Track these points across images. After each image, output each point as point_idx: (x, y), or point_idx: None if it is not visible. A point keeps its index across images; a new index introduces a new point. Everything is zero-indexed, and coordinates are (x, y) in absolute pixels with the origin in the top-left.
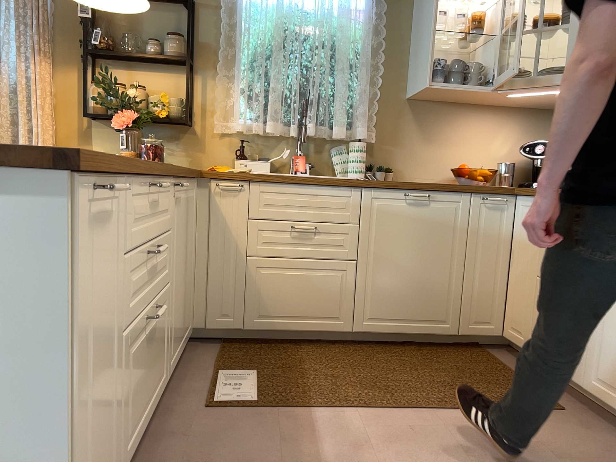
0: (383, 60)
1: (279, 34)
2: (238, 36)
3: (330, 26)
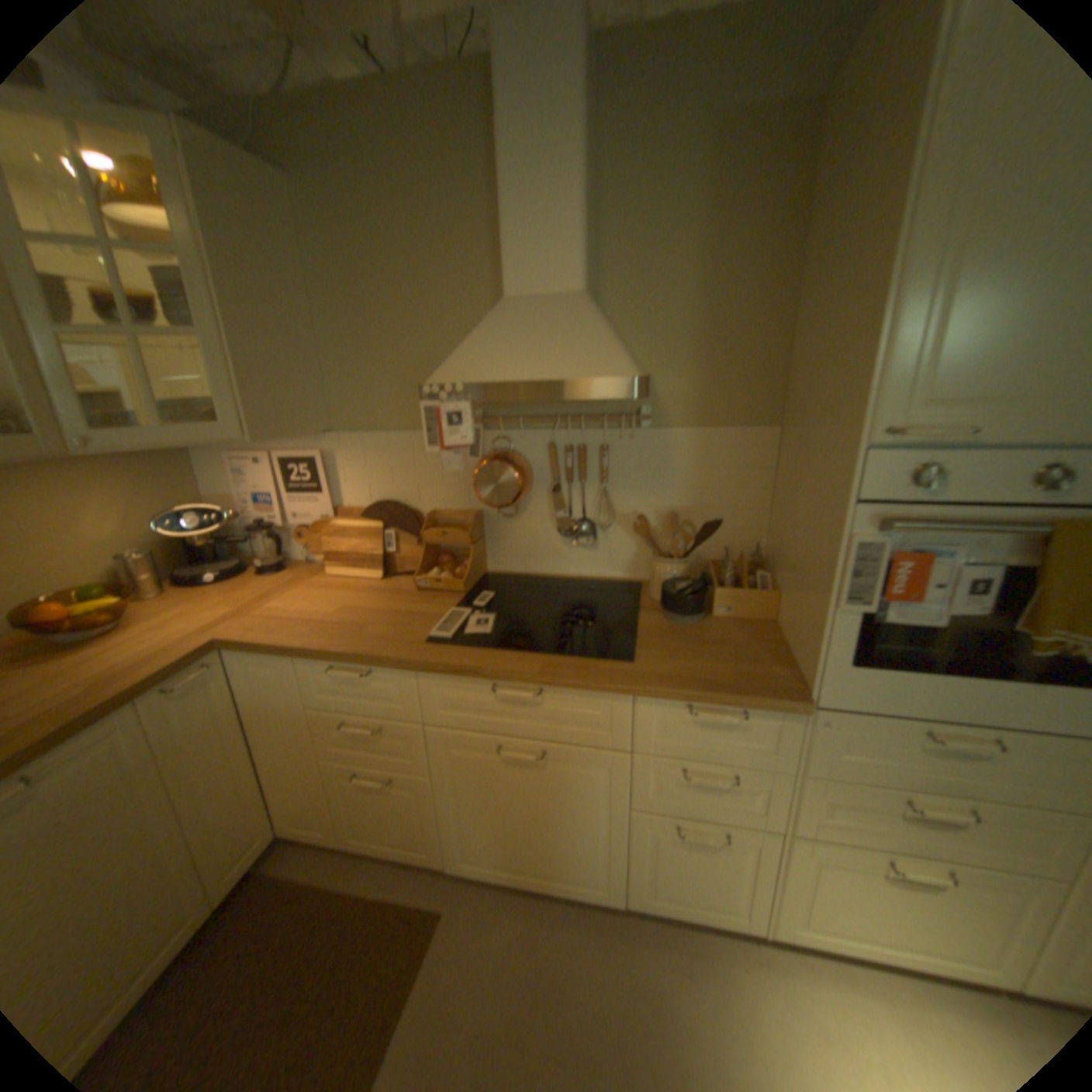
0: None
1: None
2: None
3: None
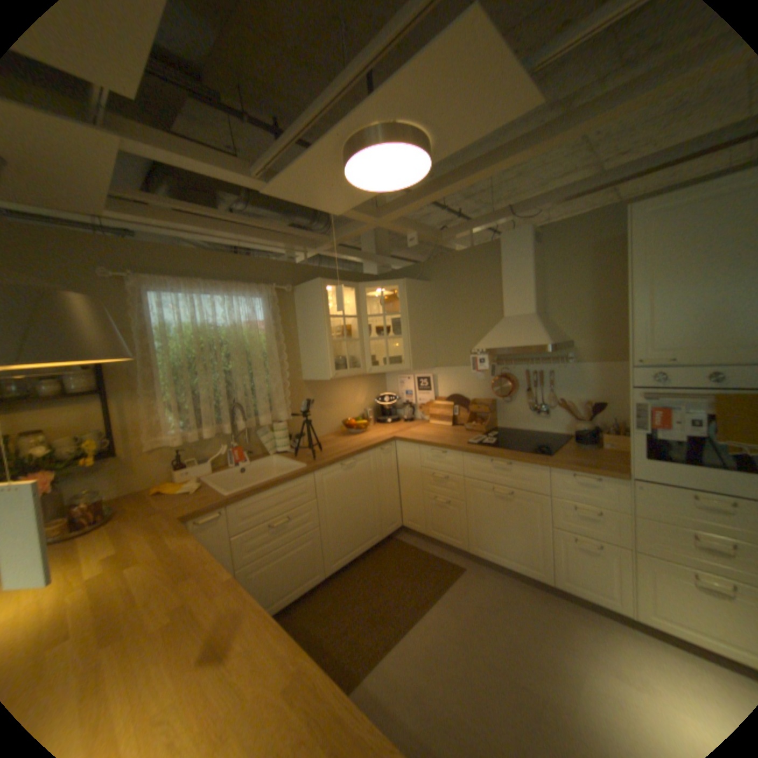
0: (285, 359)
1: (197, 353)
2: (150, 358)
3: (241, 340)
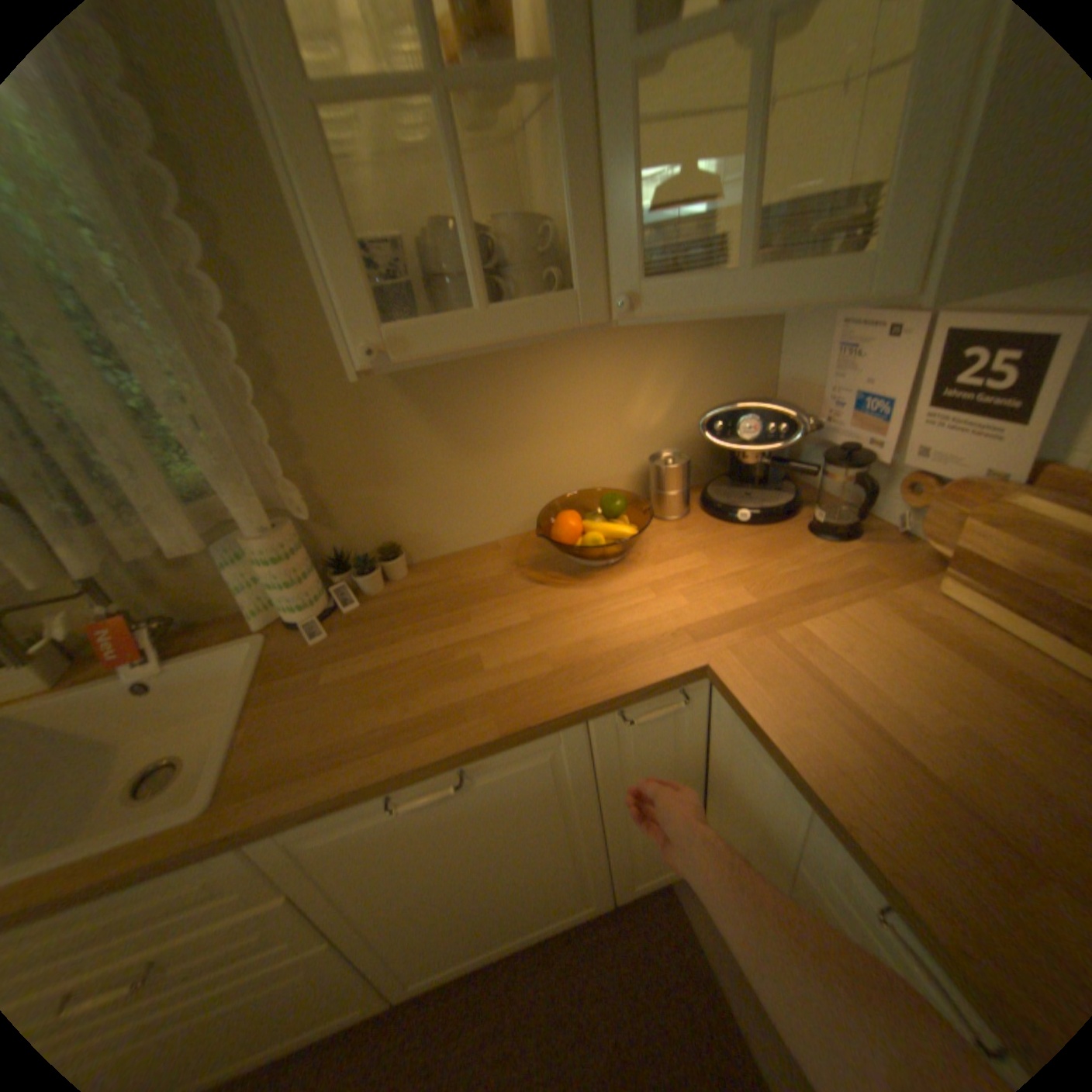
0: (204, 249)
1: None
2: None
3: None
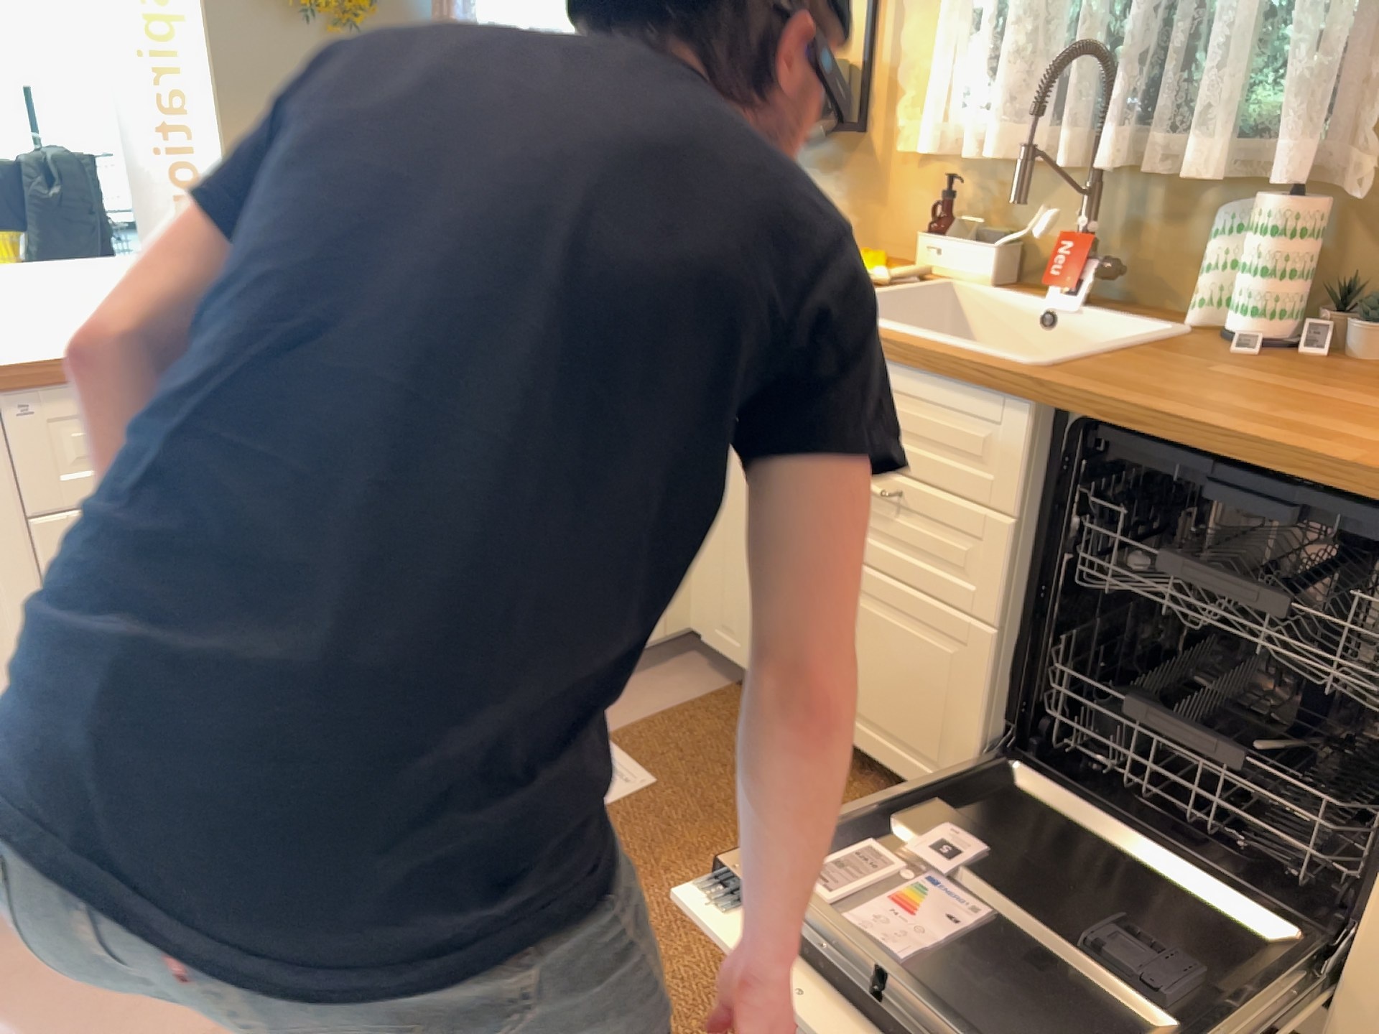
0: None
1: None
2: None
3: None
